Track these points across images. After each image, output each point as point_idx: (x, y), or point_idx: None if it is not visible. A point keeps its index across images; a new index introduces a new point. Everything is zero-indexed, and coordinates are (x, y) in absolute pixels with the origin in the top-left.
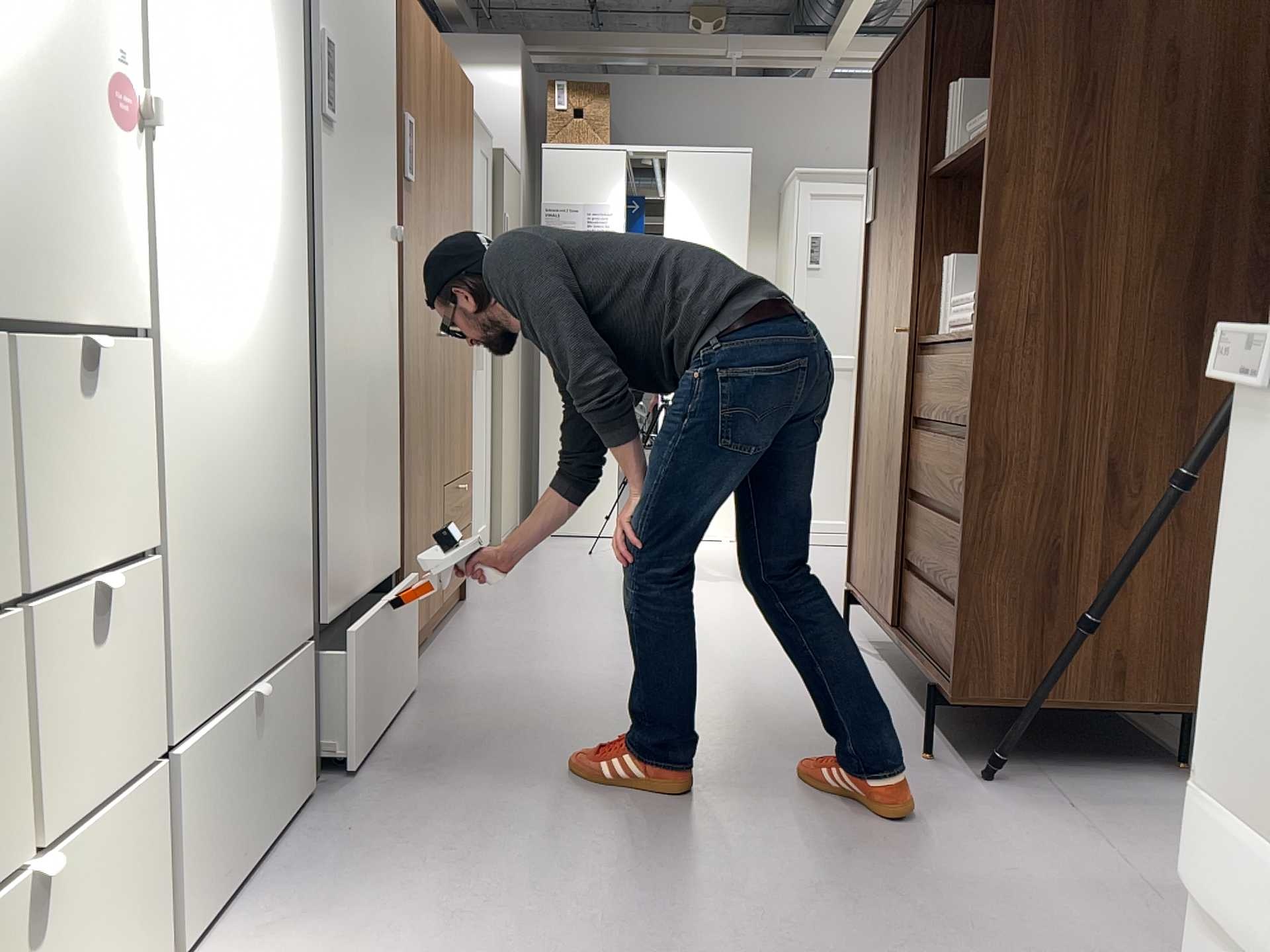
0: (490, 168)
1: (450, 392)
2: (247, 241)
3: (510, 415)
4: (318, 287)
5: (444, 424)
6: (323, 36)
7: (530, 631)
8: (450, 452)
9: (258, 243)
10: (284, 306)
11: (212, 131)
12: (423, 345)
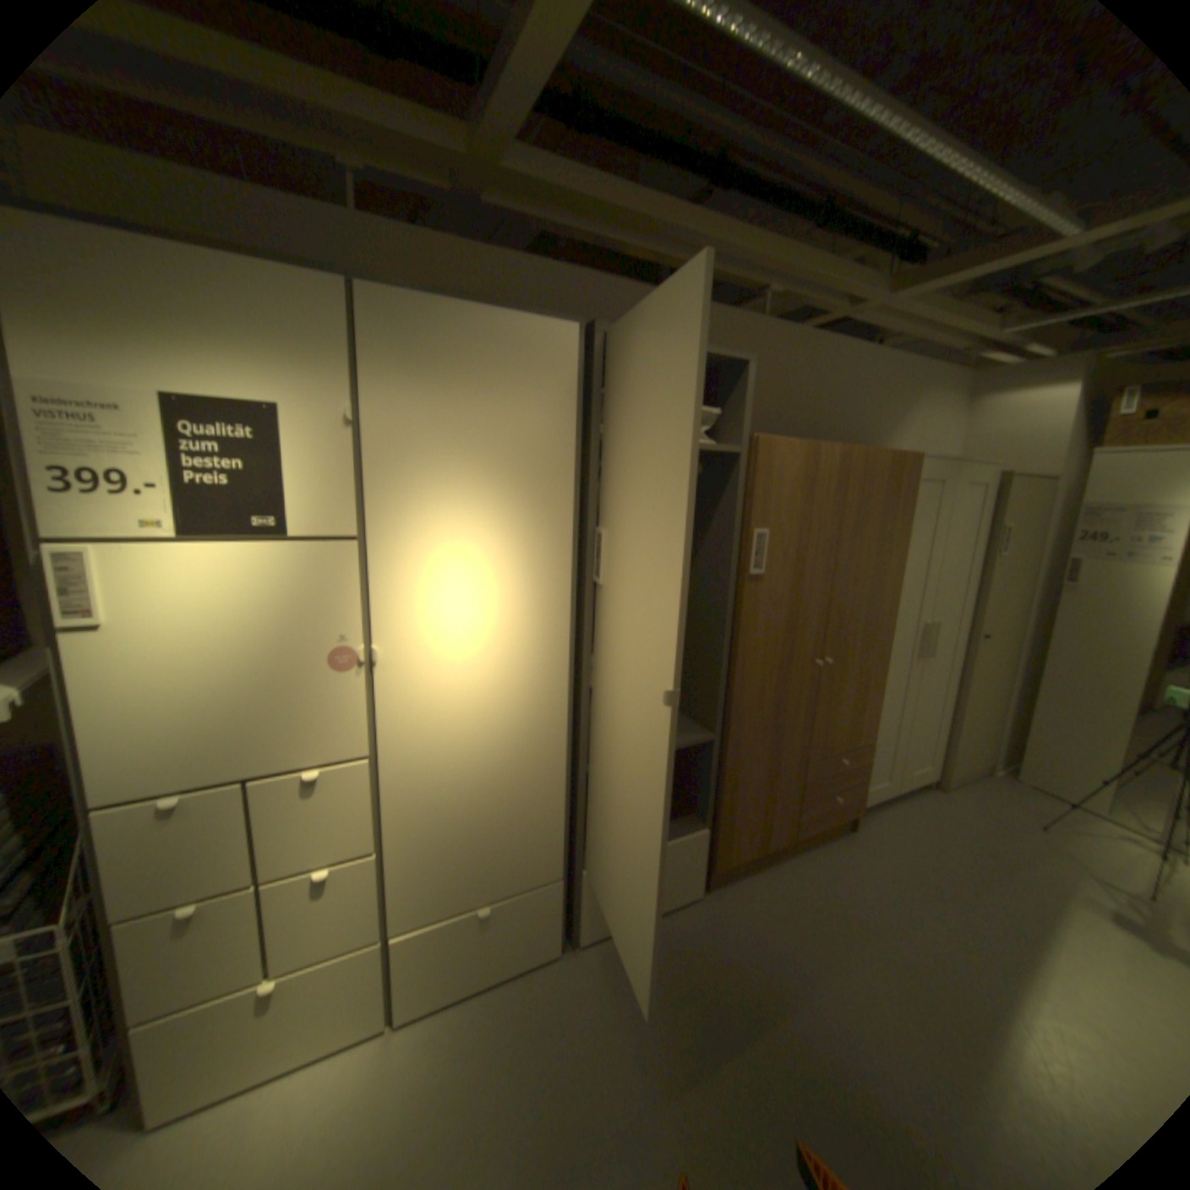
0: (991, 491)
1: (834, 698)
2: (492, 683)
3: (993, 684)
4: (593, 683)
5: (818, 722)
6: (606, 533)
7: (862, 899)
8: (828, 739)
9: (505, 681)
10: (539, 707)
11: (451, 639)
12: (776, 678)
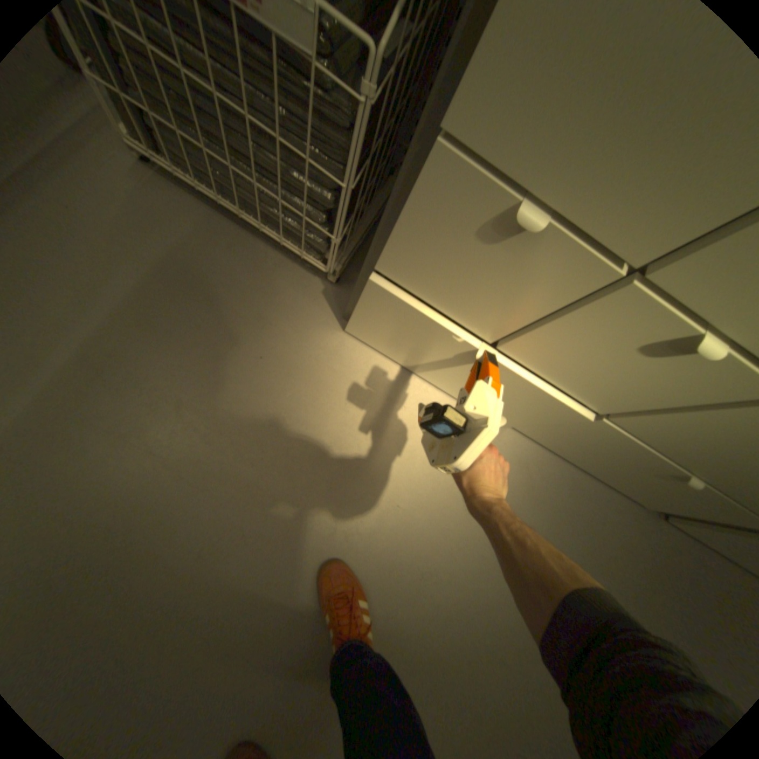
0: None
1: None
2: None
3: None
4: None
5: None
6: None
7: None
8: None
9: None
10: None
11: None
12: None
